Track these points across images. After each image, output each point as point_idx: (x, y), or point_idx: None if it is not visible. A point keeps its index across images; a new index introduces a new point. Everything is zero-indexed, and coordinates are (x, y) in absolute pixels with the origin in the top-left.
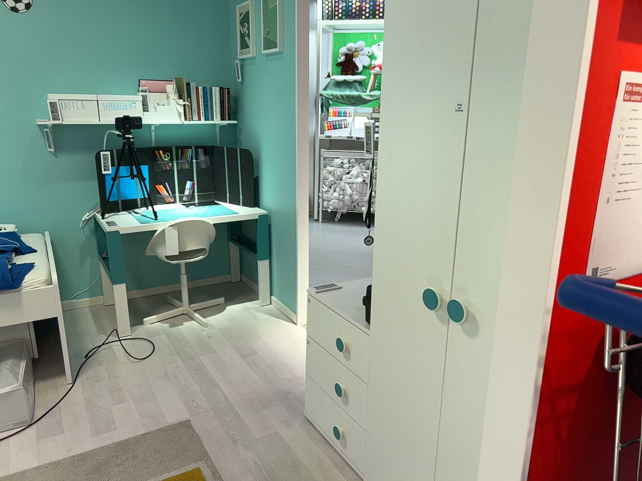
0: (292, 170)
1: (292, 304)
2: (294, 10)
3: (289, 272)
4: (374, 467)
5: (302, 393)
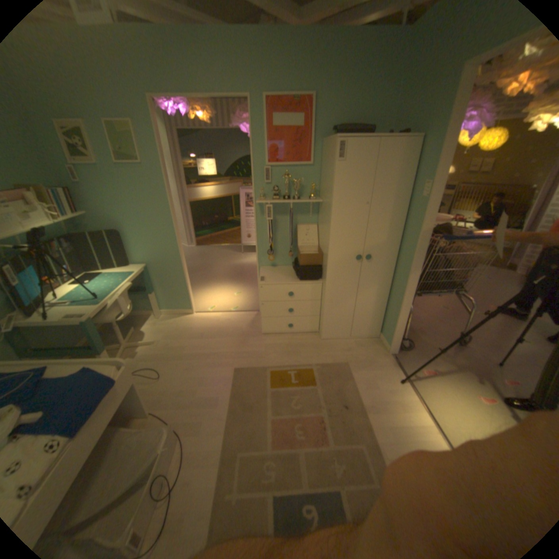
0: (171, 235)
1: (186, 306)
2: (155, 137)
3: (179, 291)
4: (329, 318)
5: (248, 330)
